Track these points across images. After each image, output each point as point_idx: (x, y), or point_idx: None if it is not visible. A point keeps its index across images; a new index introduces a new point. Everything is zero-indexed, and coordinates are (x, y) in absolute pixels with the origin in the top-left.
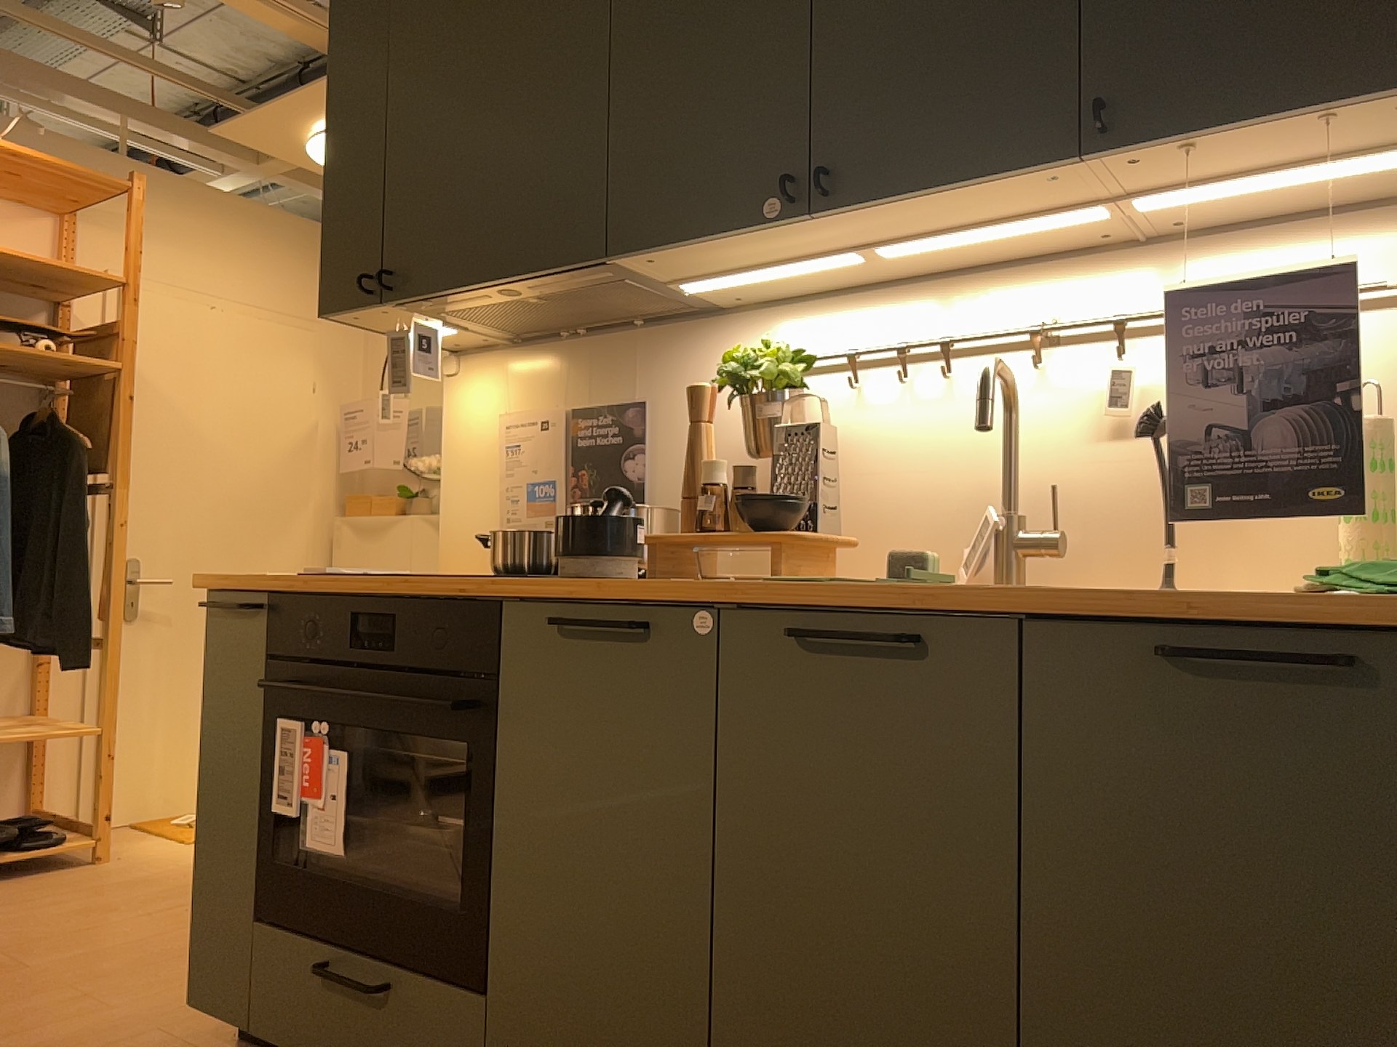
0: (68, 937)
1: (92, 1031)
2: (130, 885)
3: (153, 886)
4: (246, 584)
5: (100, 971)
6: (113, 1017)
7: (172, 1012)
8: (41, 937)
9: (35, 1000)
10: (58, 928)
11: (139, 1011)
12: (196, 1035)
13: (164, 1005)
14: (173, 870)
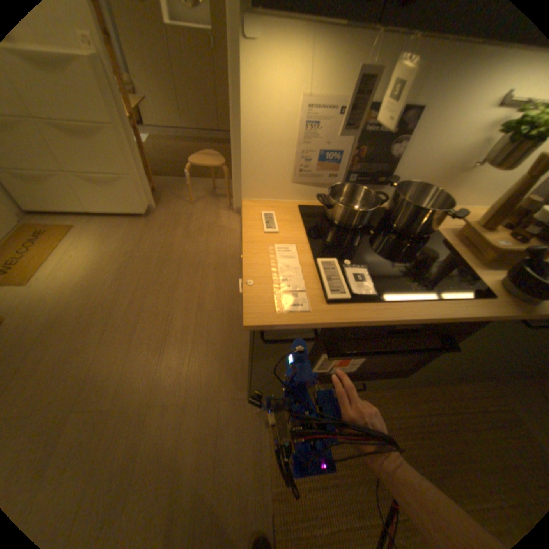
0: (91, 381)
1: (199, 418)
2: (54, 331)
3: (67, 325)
4: (306, 326)
5: (143, 389)
6: (193, 407)
7: (207, 389)
8: (76, 389)
9: (148, 422)
10: (73, 378)
11: (196, 397)
12: (233, 393)
13: (199, 388)
14: (56, 309)
